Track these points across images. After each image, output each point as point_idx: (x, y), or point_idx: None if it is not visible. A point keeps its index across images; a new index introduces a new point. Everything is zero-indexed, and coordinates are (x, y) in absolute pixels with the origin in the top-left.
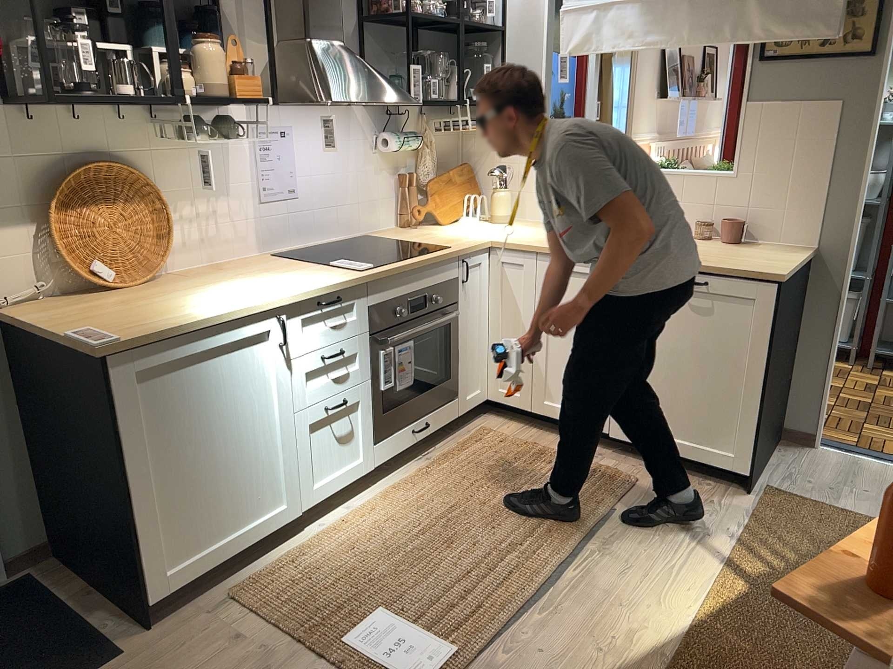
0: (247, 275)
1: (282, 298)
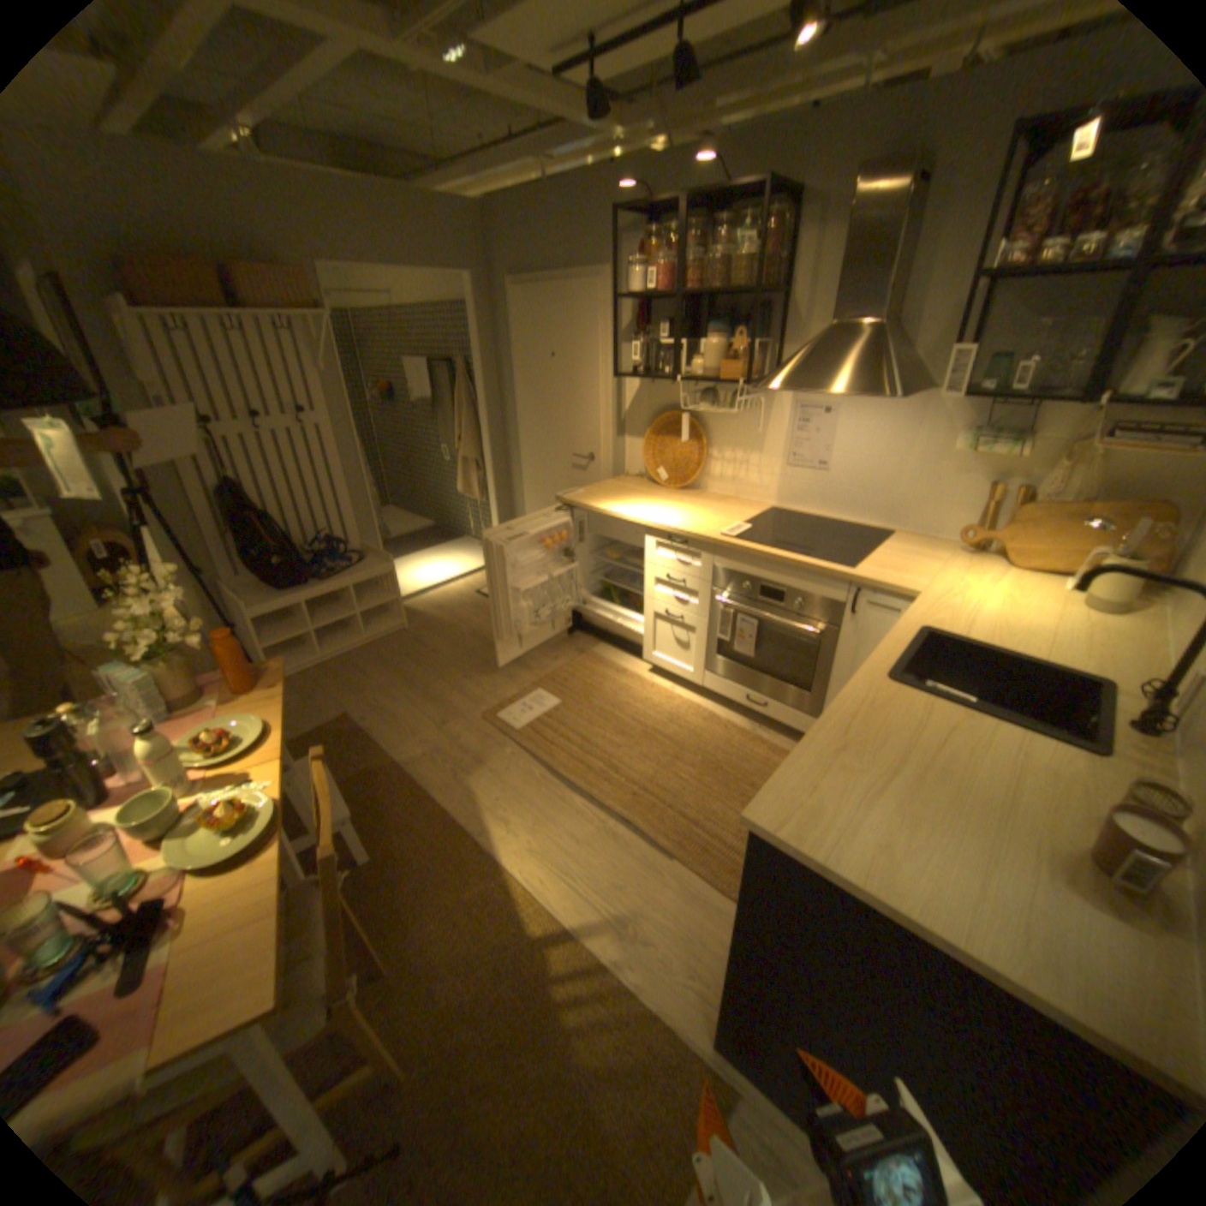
0: (706, 507)
1: (640, 519)
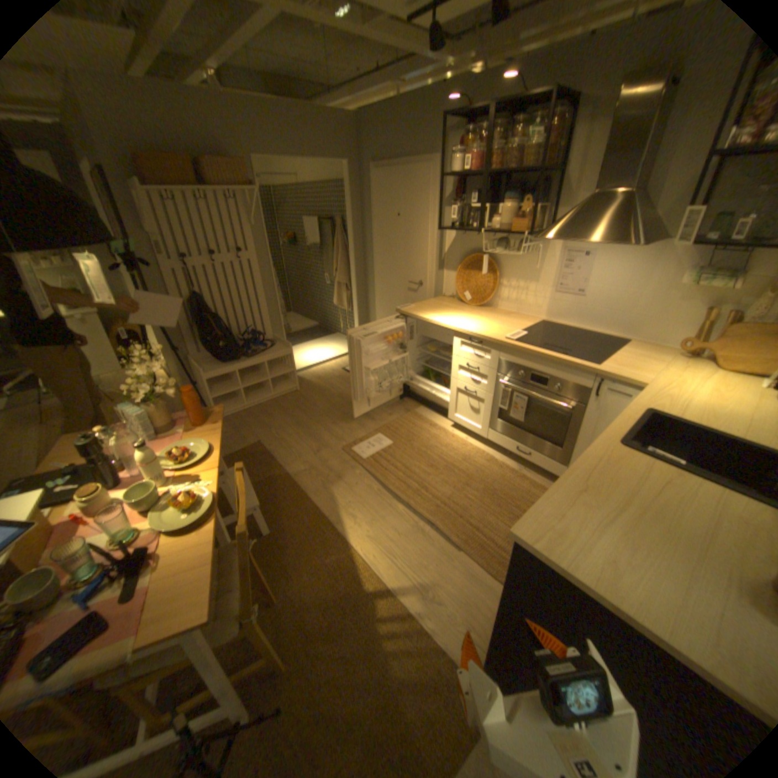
0: (496, 319)
1: (451, 326)
